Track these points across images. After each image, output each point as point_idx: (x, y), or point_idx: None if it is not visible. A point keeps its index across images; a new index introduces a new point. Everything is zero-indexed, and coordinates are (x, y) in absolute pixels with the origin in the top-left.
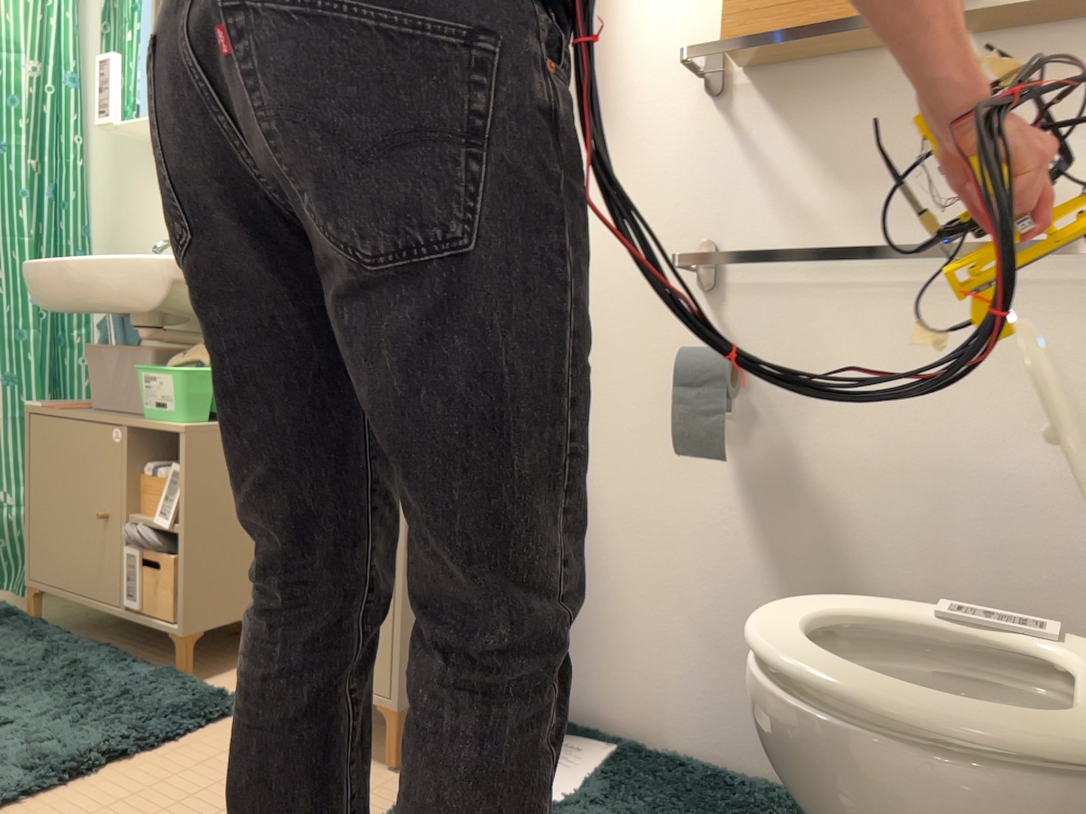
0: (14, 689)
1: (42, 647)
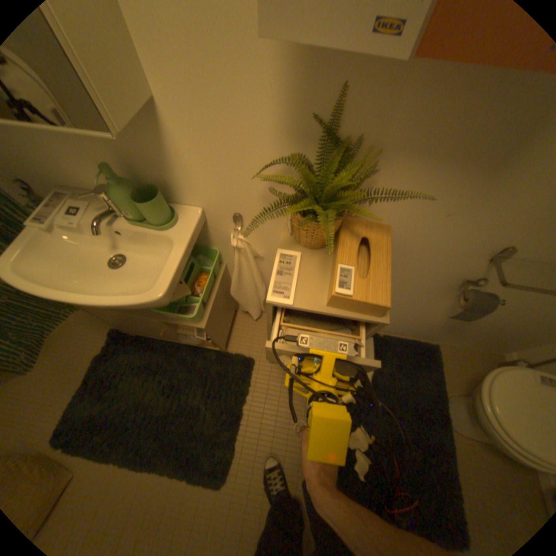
0: (179, 395)
1: (160, 362)
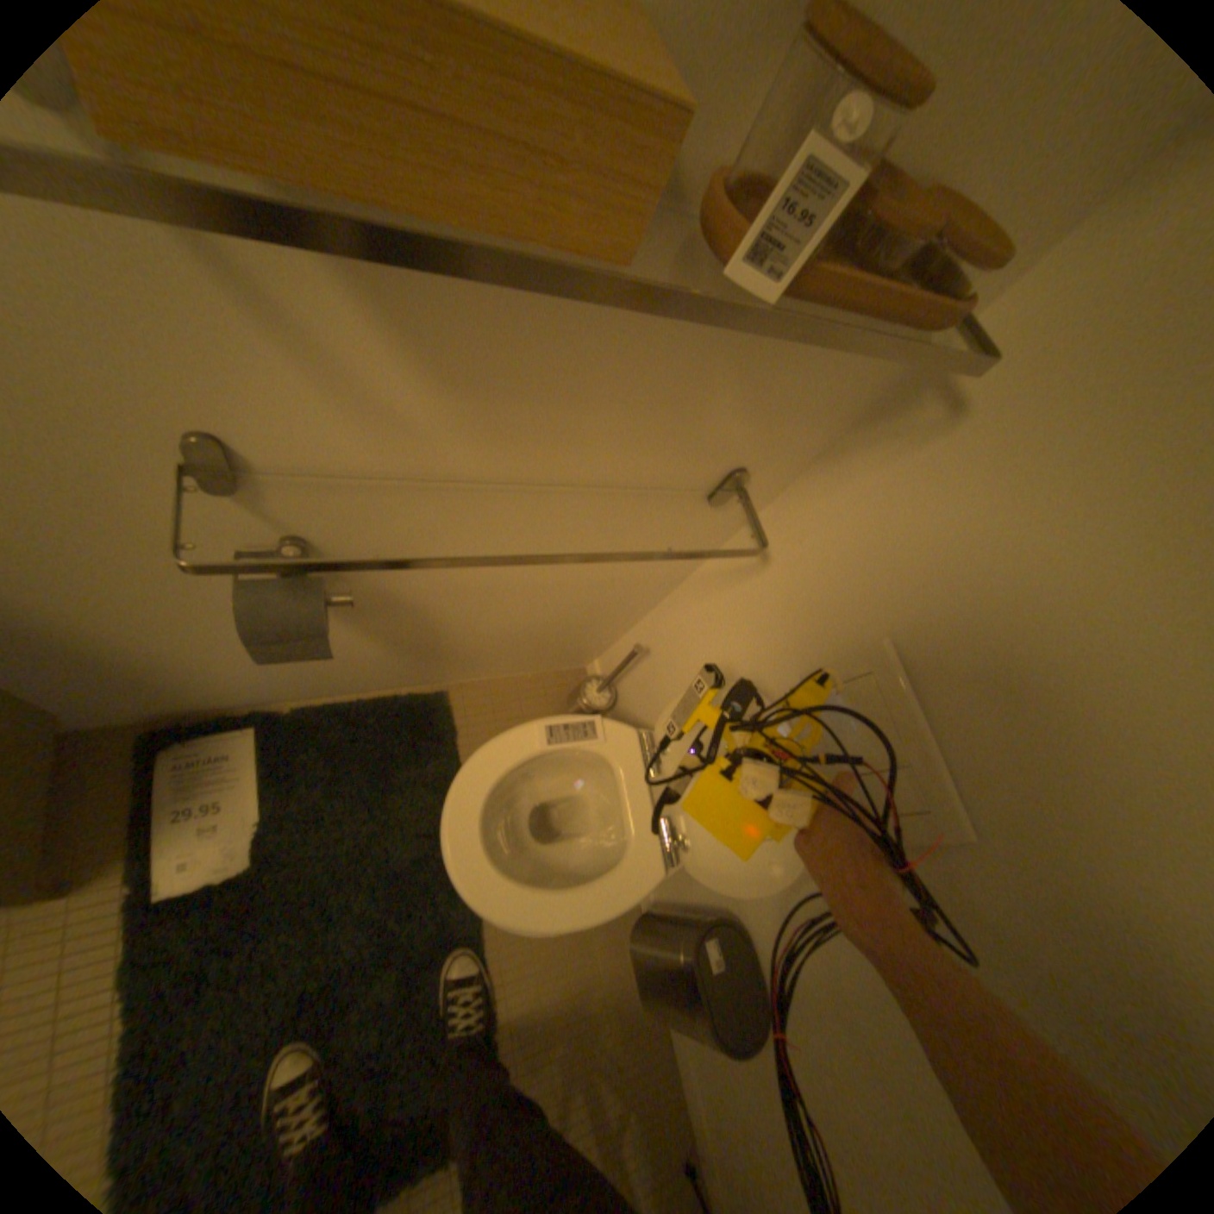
0: None
1: None
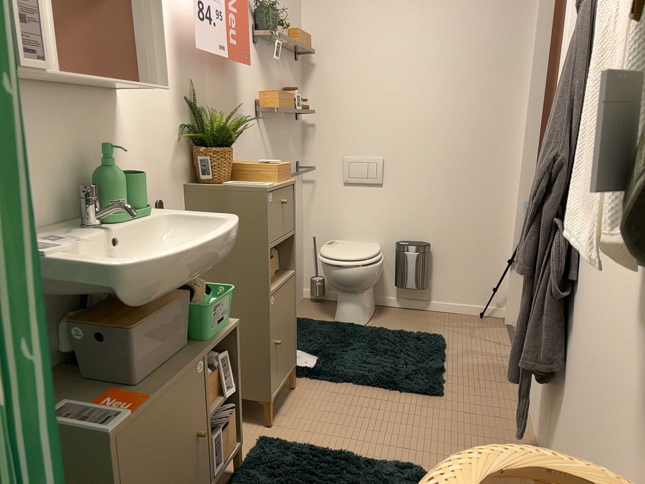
0: None
1: None
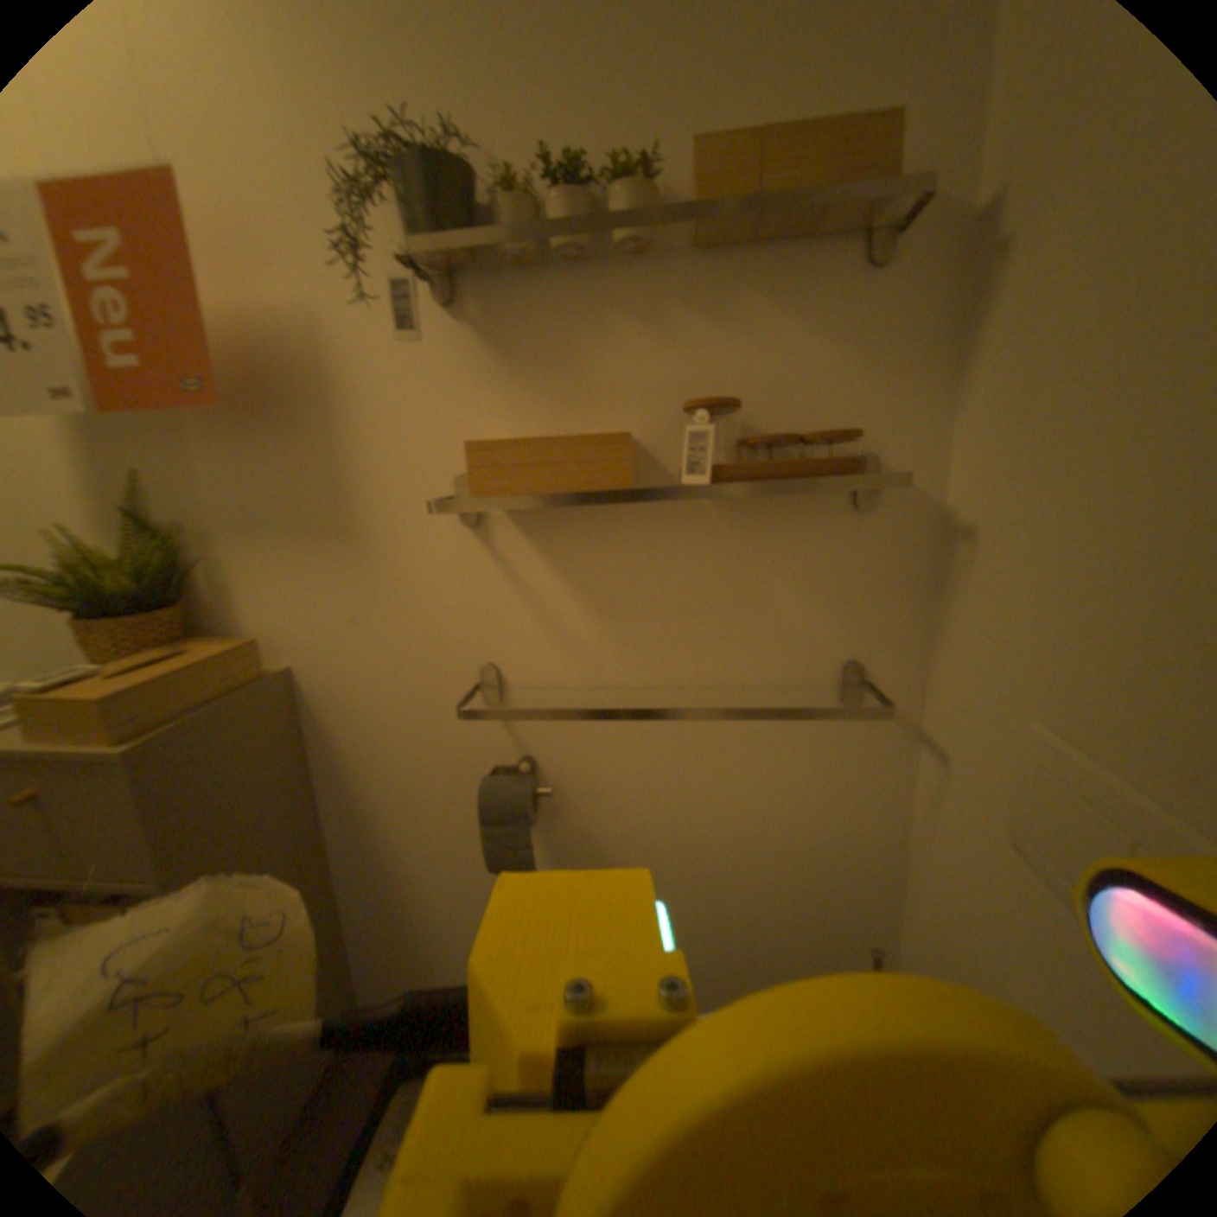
0: None
1: None
